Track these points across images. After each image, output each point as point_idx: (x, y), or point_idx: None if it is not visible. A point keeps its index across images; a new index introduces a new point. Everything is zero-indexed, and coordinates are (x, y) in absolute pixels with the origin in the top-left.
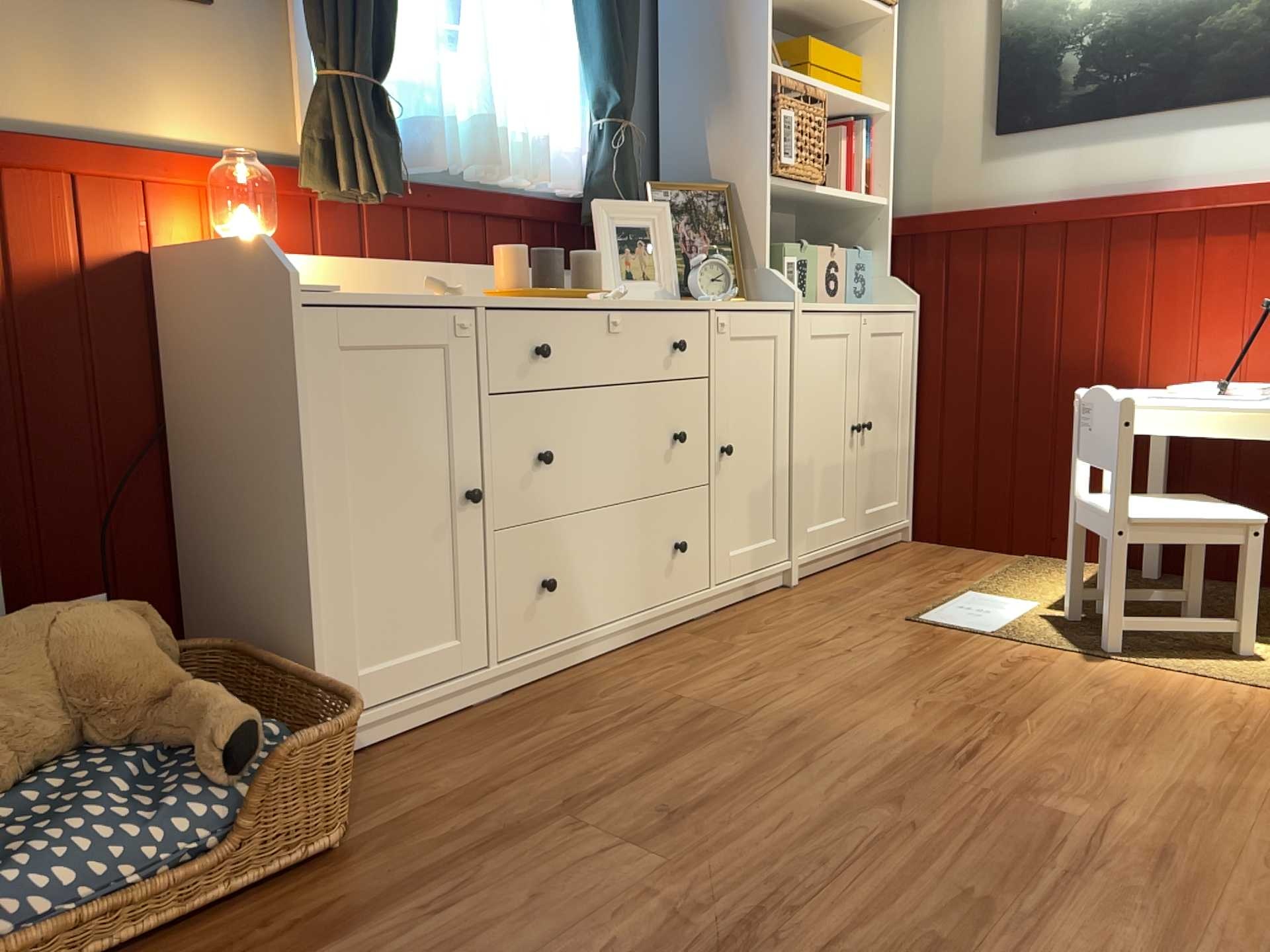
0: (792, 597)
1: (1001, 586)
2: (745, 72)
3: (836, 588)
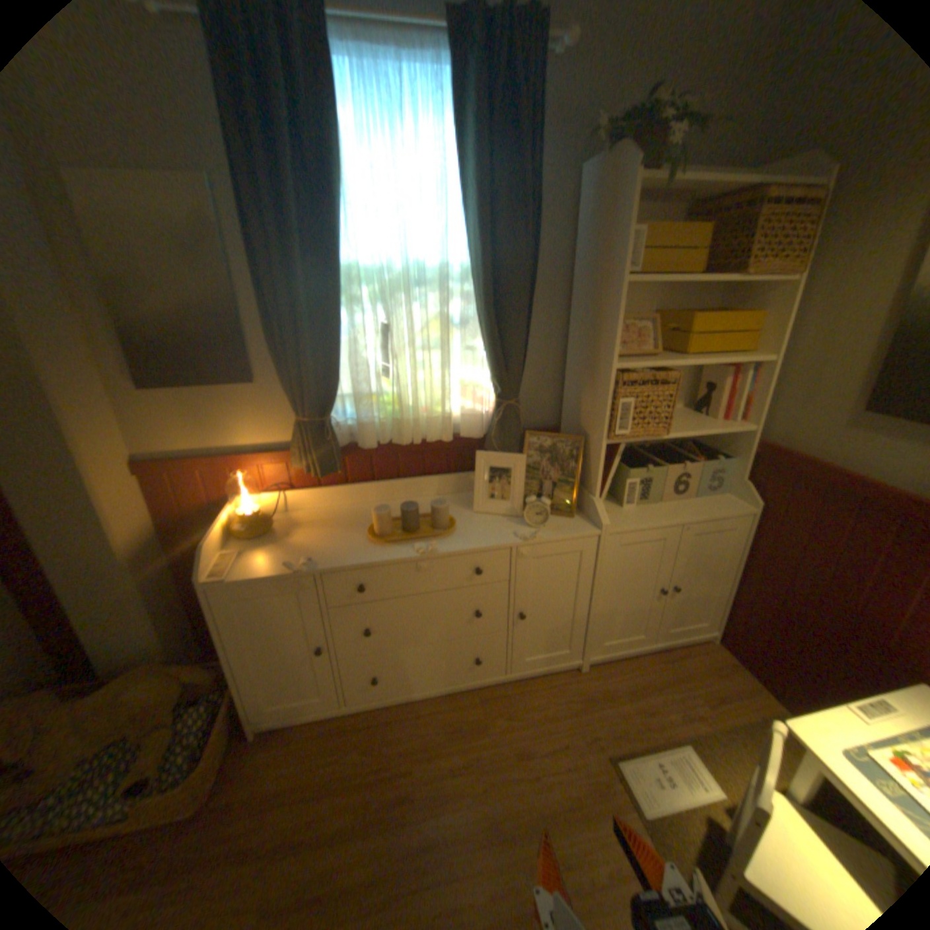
0: (571, 686)
1: (722, 754)
2: (601, 366)
3: (608, 688)
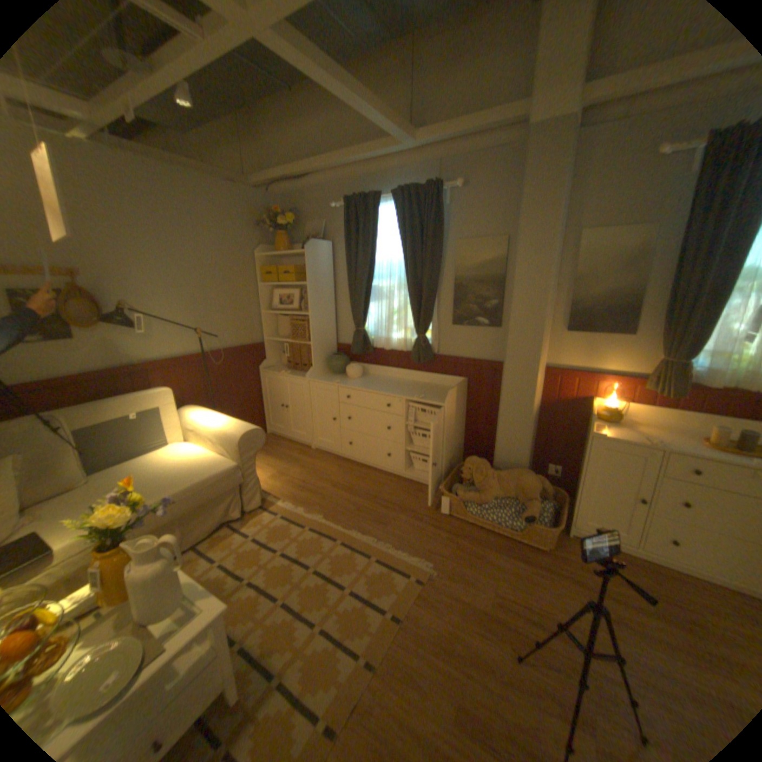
0: None
1: None
2: None
3: None
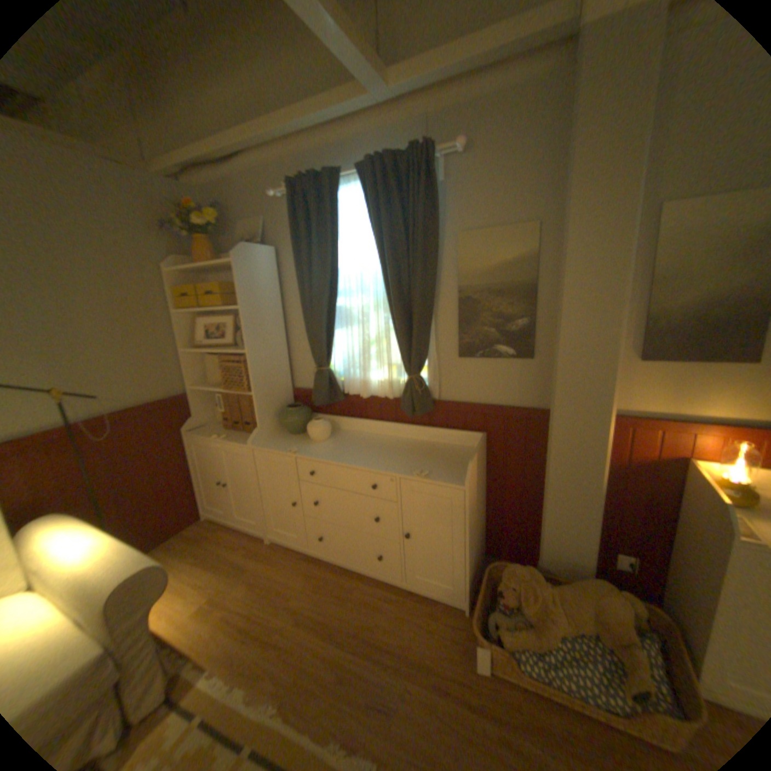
0: None
1: None
2: None
3: None
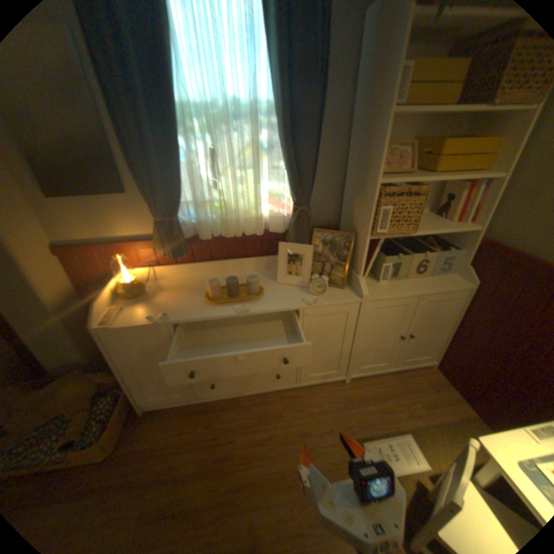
0: (337, 392)
1: (431, 440)
2: (370, 181)
3: (361, 394)
